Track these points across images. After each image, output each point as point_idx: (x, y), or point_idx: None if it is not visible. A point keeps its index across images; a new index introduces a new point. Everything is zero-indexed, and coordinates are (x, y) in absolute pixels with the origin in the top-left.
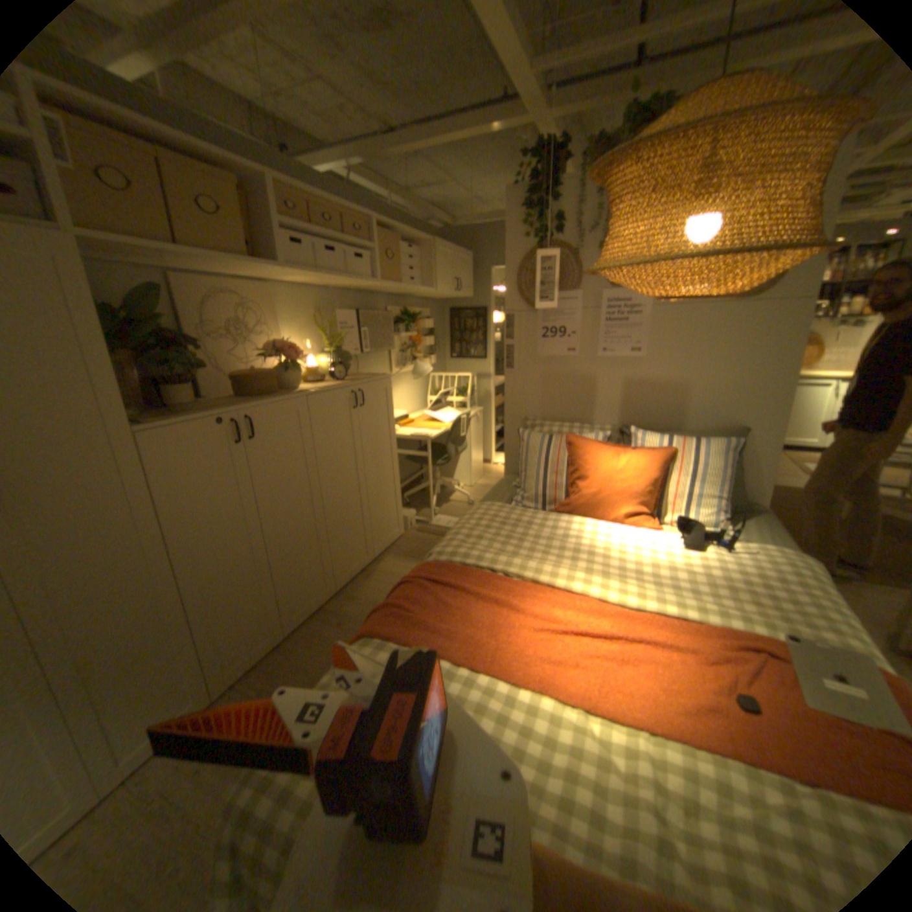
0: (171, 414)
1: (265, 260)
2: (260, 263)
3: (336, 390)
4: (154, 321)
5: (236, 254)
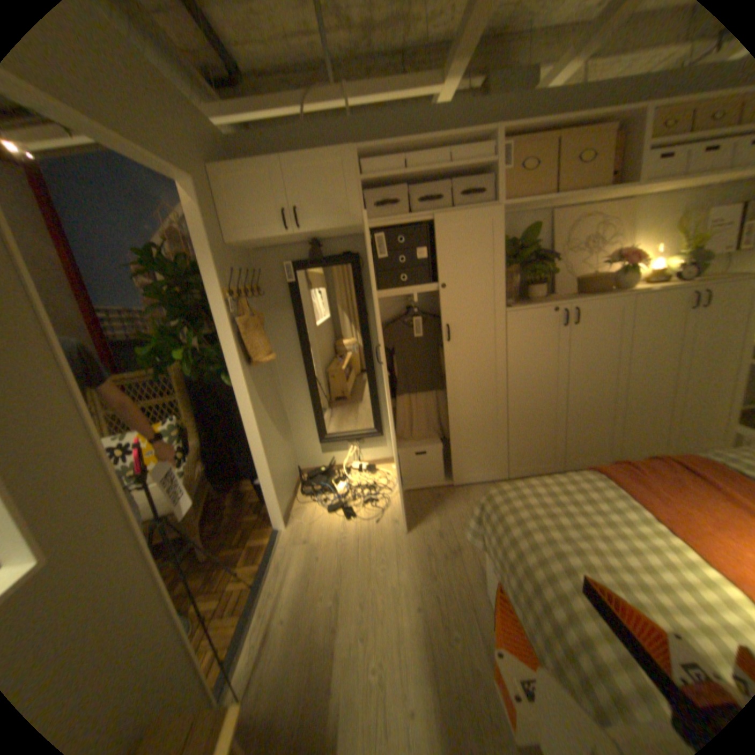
0: (529, 304)
1: (626, 185)
2: (621, 189)
3: (674, 291)
4: (537, 247)
5: (601, 188)
